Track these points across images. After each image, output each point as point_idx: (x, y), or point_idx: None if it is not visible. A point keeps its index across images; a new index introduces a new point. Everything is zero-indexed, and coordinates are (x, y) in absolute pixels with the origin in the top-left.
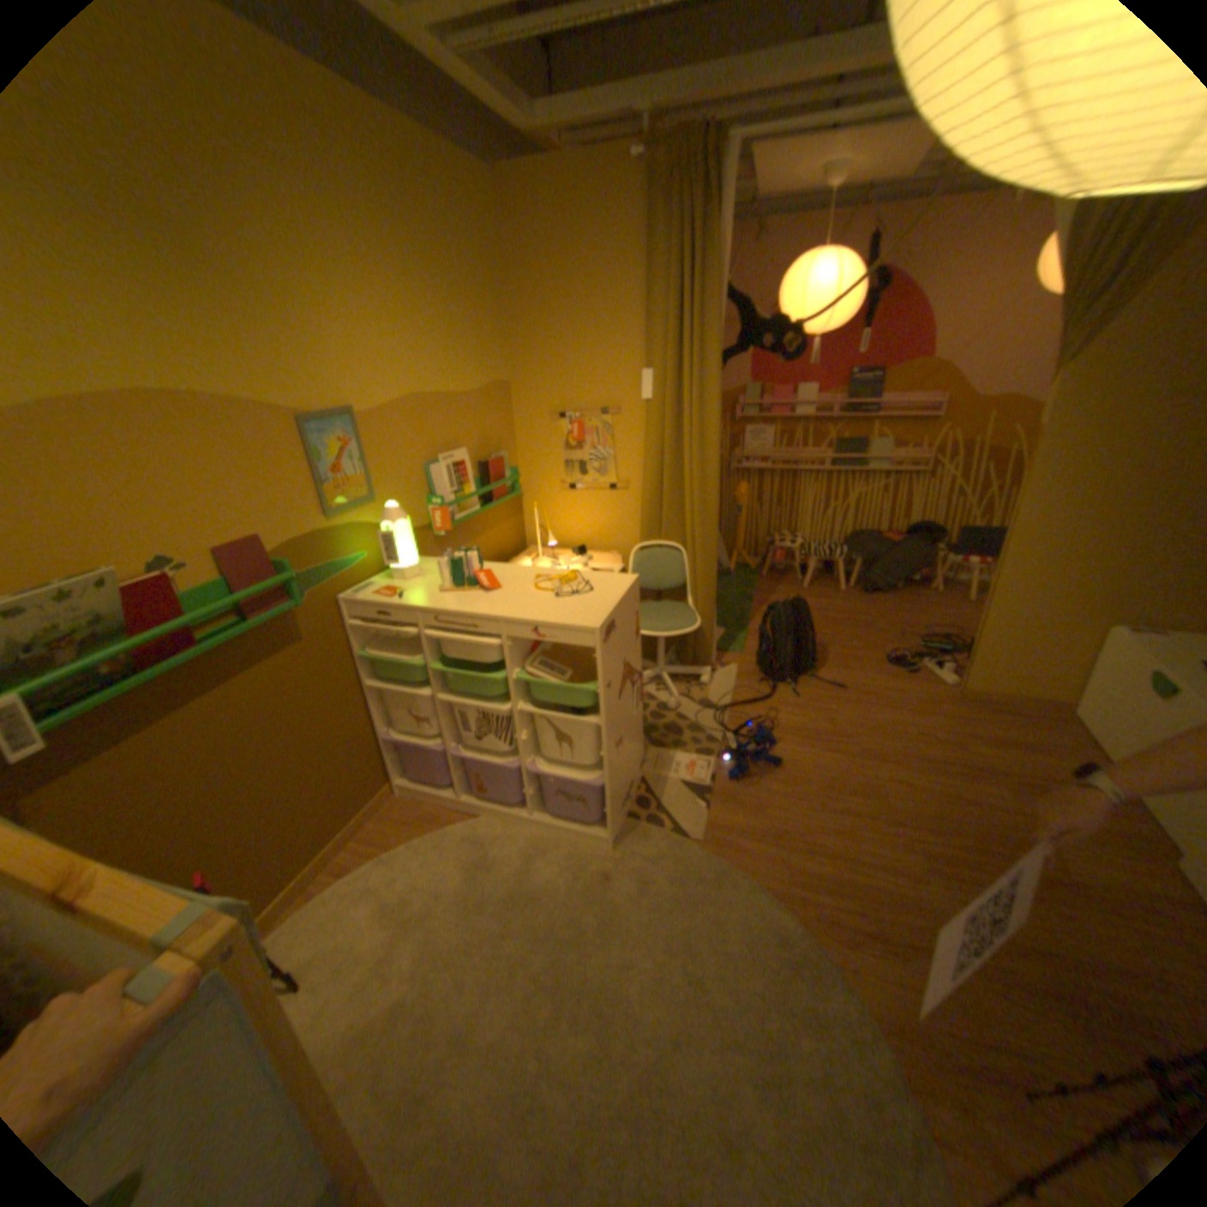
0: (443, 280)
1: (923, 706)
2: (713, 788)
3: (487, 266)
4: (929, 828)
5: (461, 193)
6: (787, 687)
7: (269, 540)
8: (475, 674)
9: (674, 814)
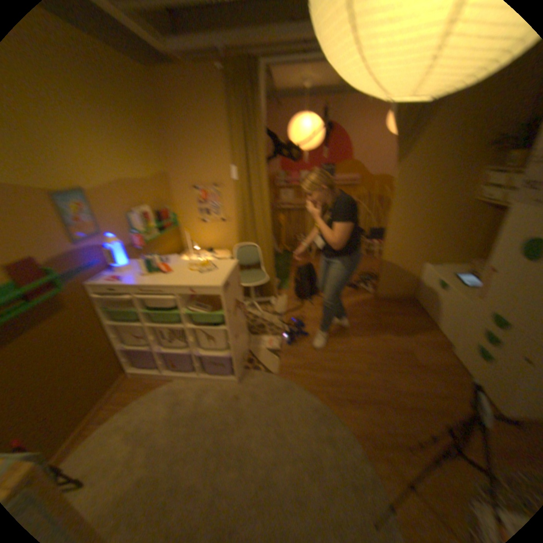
0: (131, 125)
1: (363, 304)
2: (281, 351)
3: (153, 118)
4: (369, 353)
5: (136, 83)
6: (309, 302)
7: (44, 259)
8: (166, 314)
9: (266, 365)
